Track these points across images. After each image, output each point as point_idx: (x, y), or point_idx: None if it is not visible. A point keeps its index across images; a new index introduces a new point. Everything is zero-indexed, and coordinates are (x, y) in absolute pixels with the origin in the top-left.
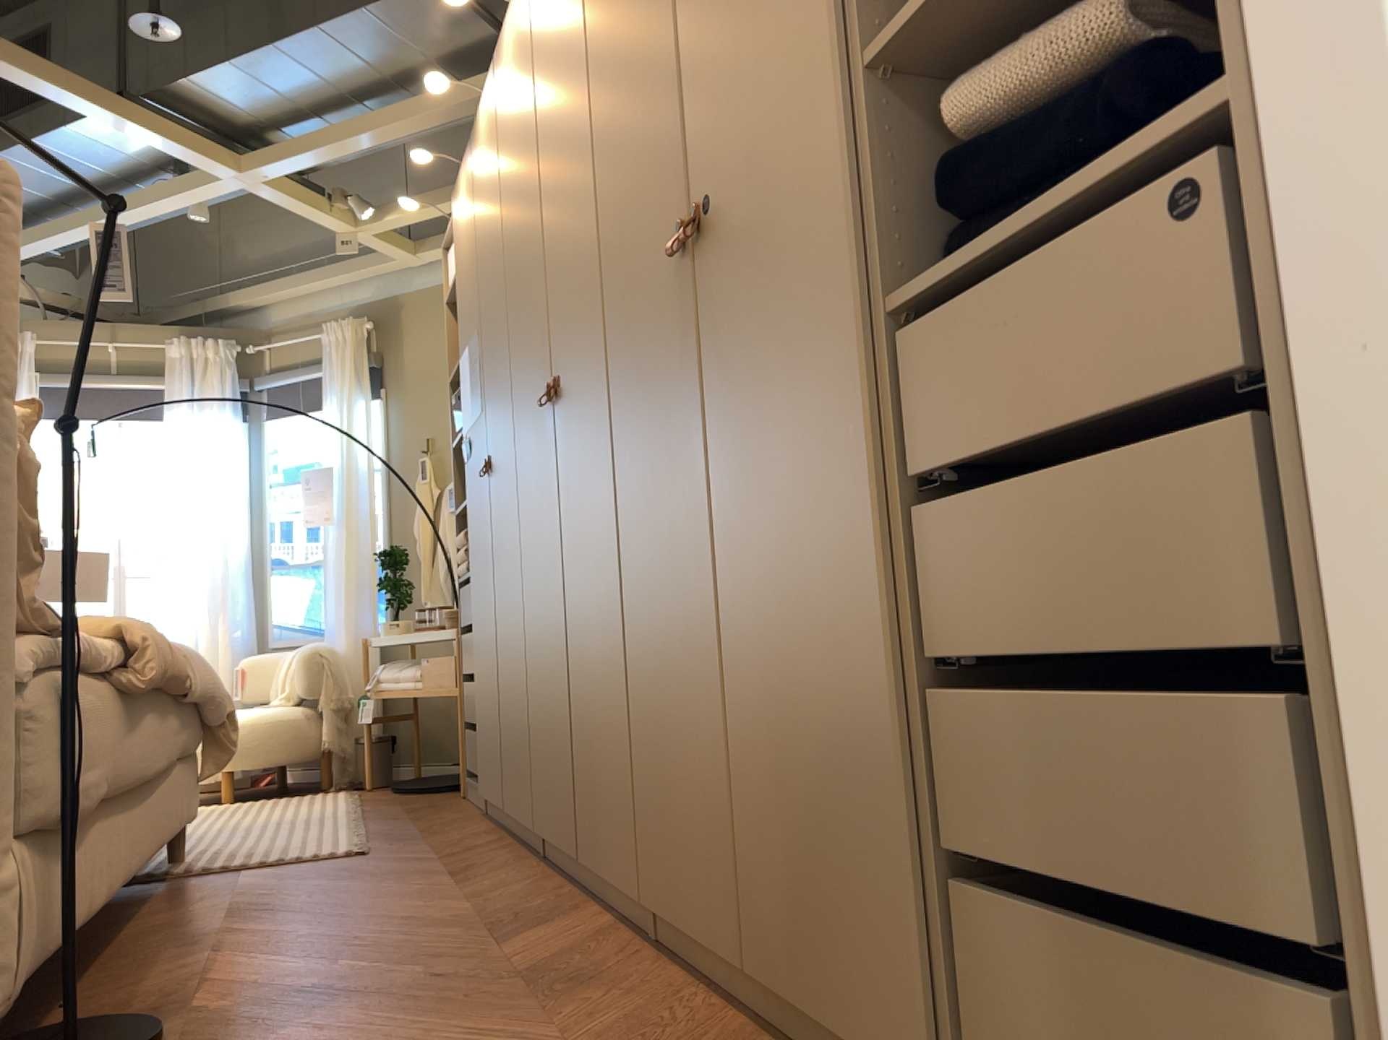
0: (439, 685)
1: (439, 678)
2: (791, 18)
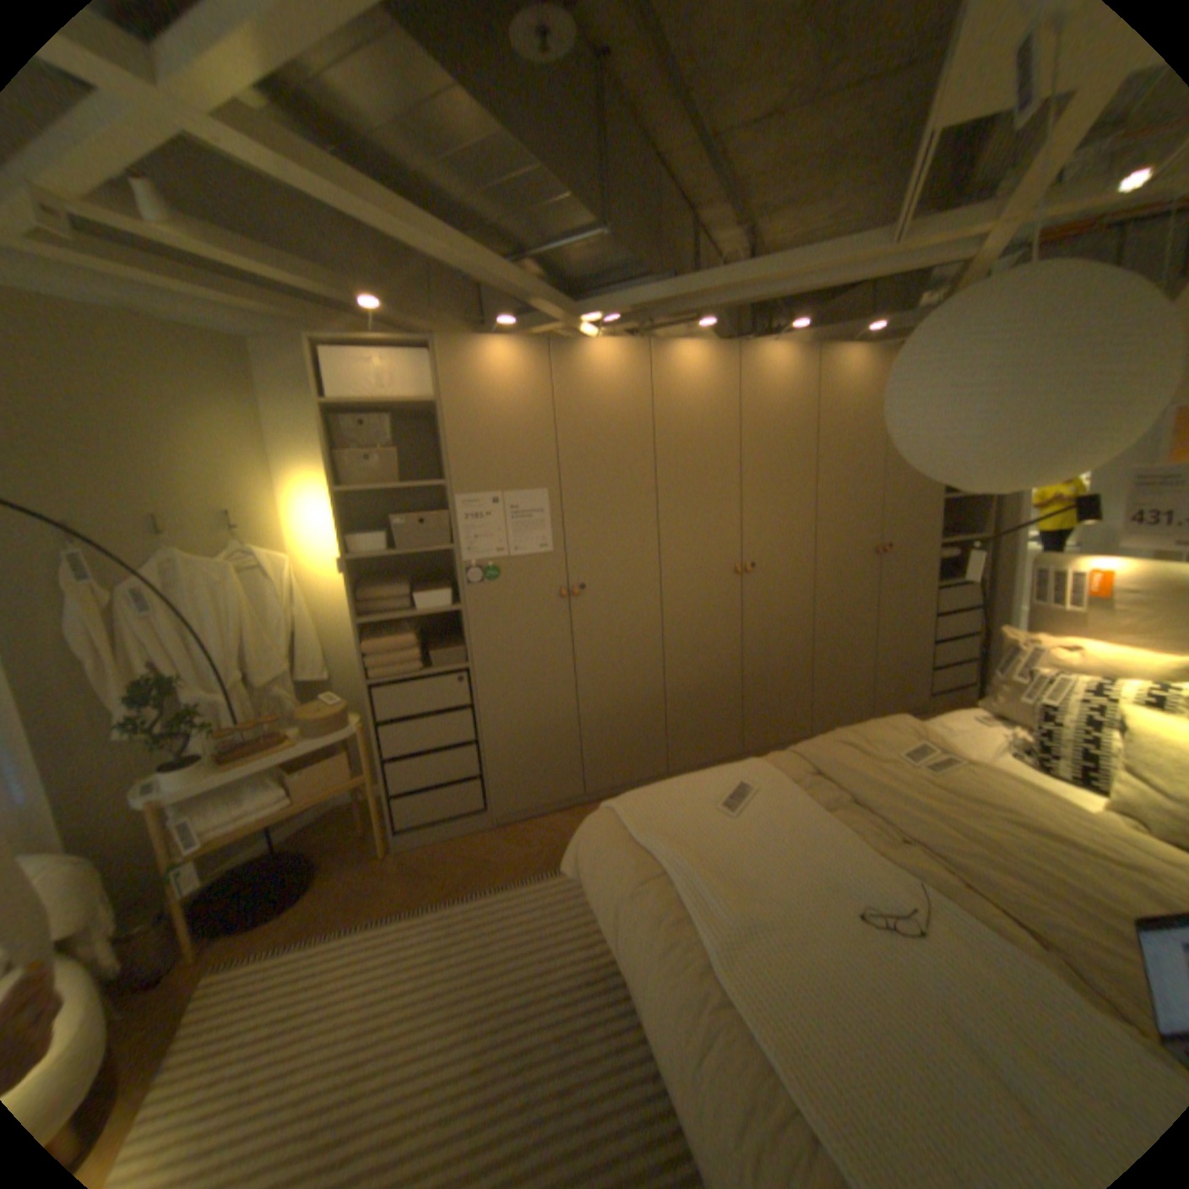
0: (311, 799)
1: (310, 794)
2: (933, 522)
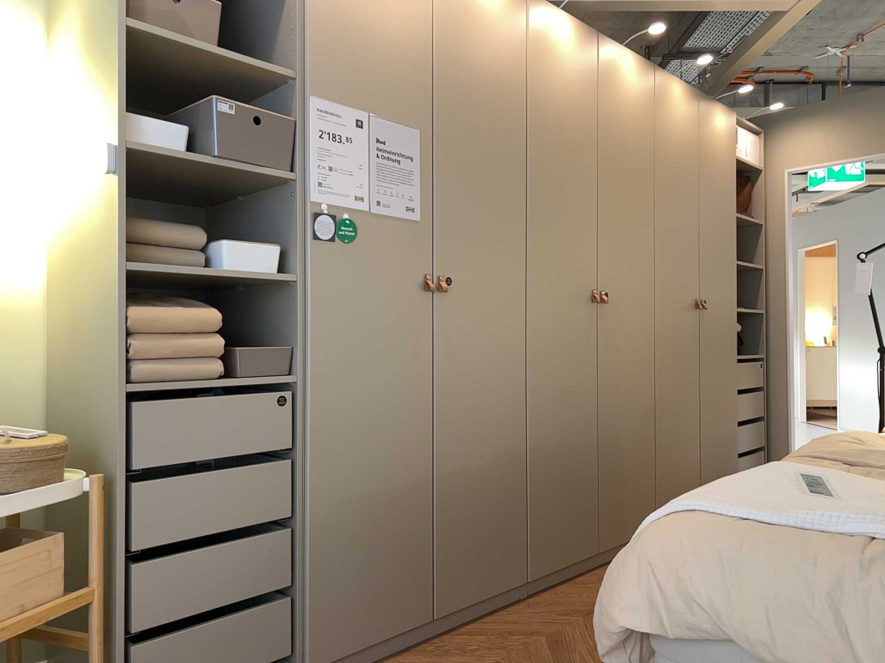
0: None
1: None
2: (732, 283)
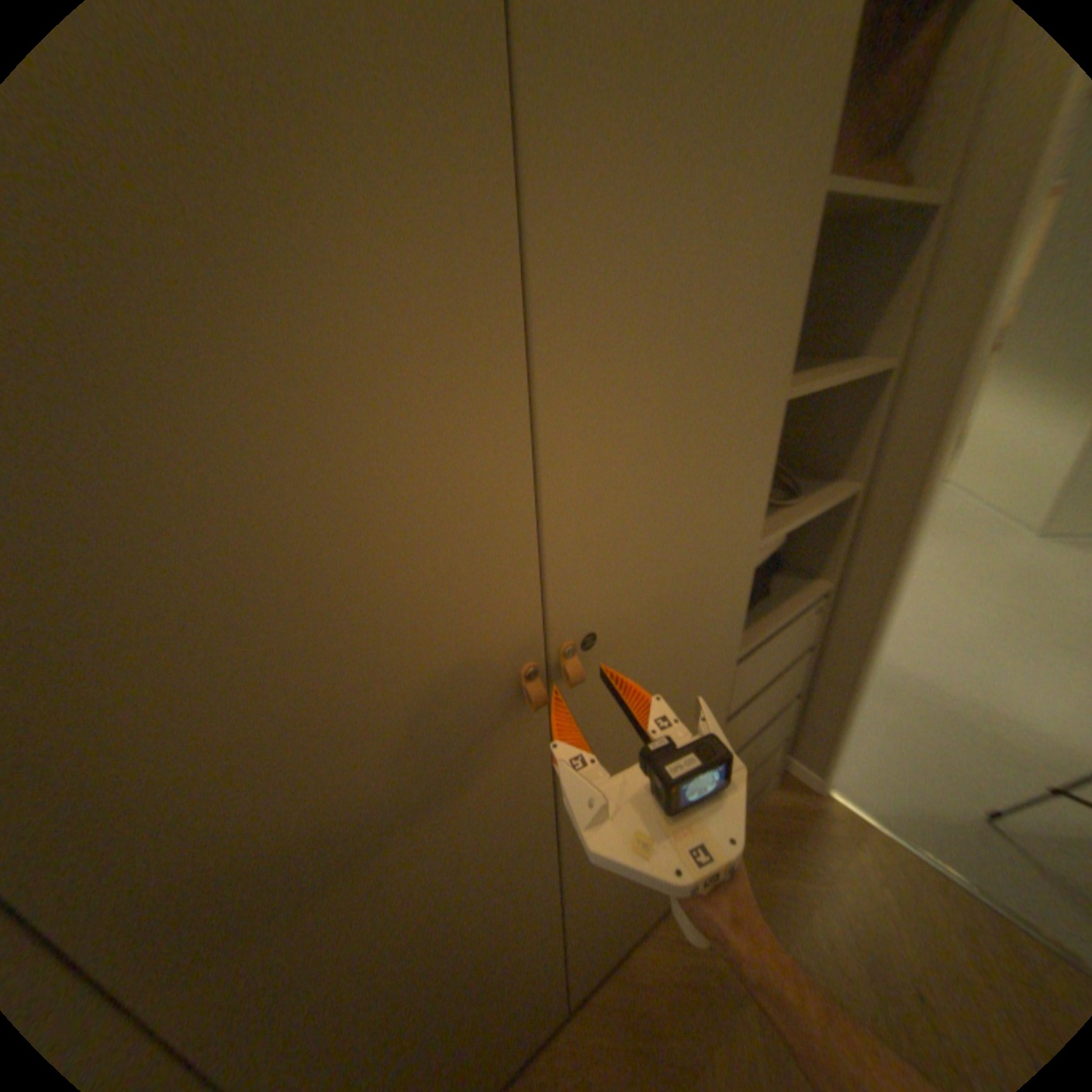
0: None
1: None
2: (750, 500)
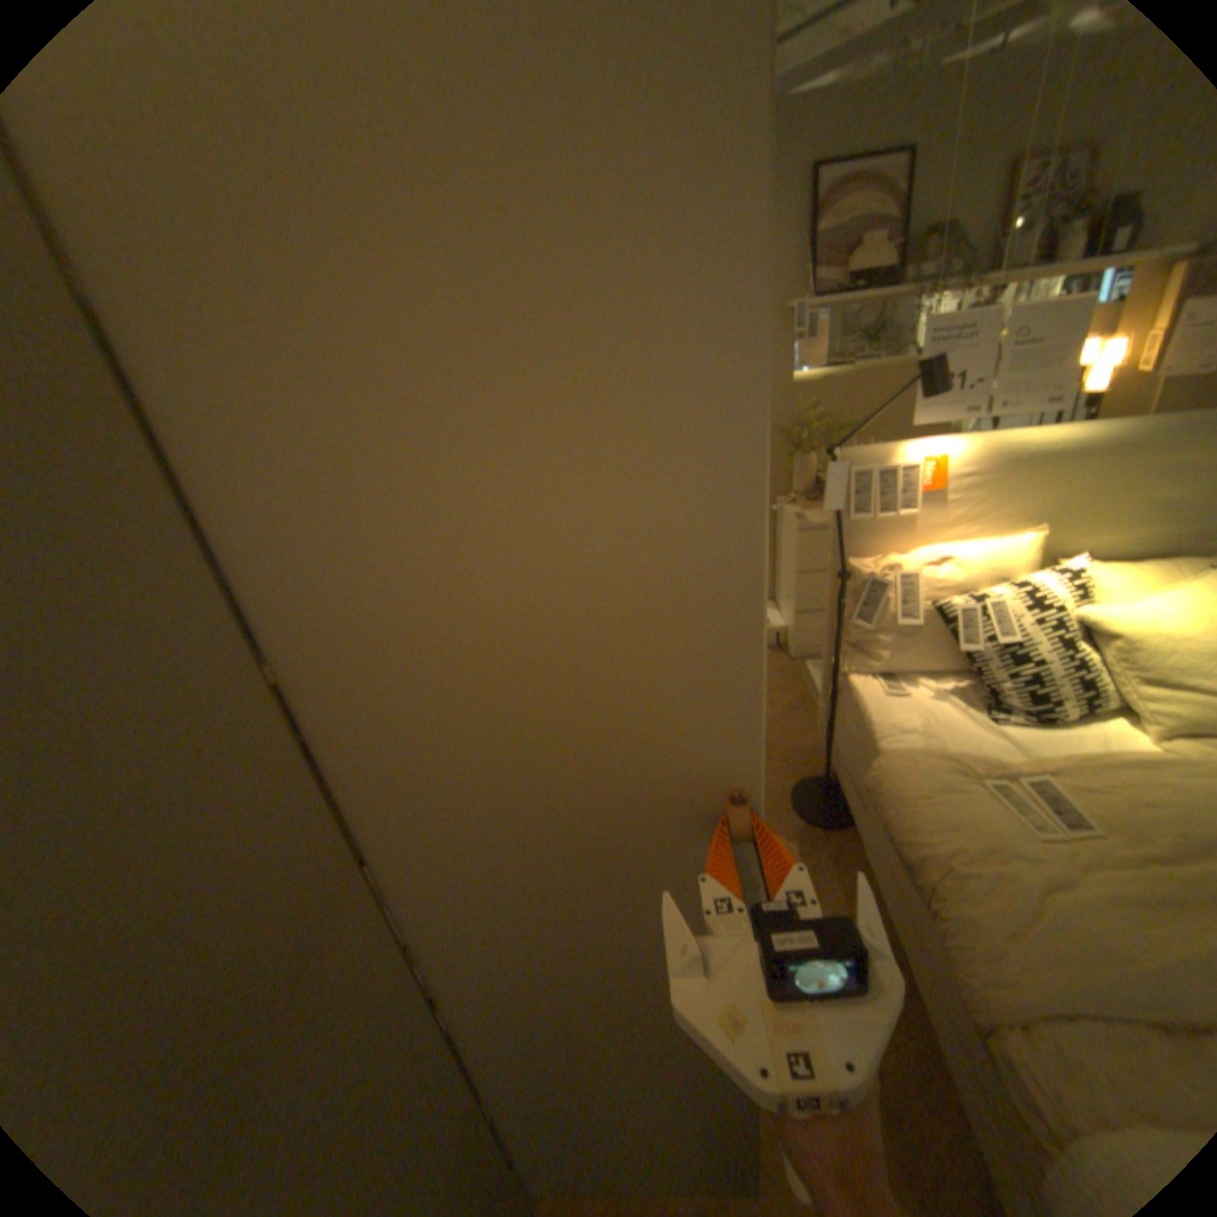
0: None
1: None
2: None
